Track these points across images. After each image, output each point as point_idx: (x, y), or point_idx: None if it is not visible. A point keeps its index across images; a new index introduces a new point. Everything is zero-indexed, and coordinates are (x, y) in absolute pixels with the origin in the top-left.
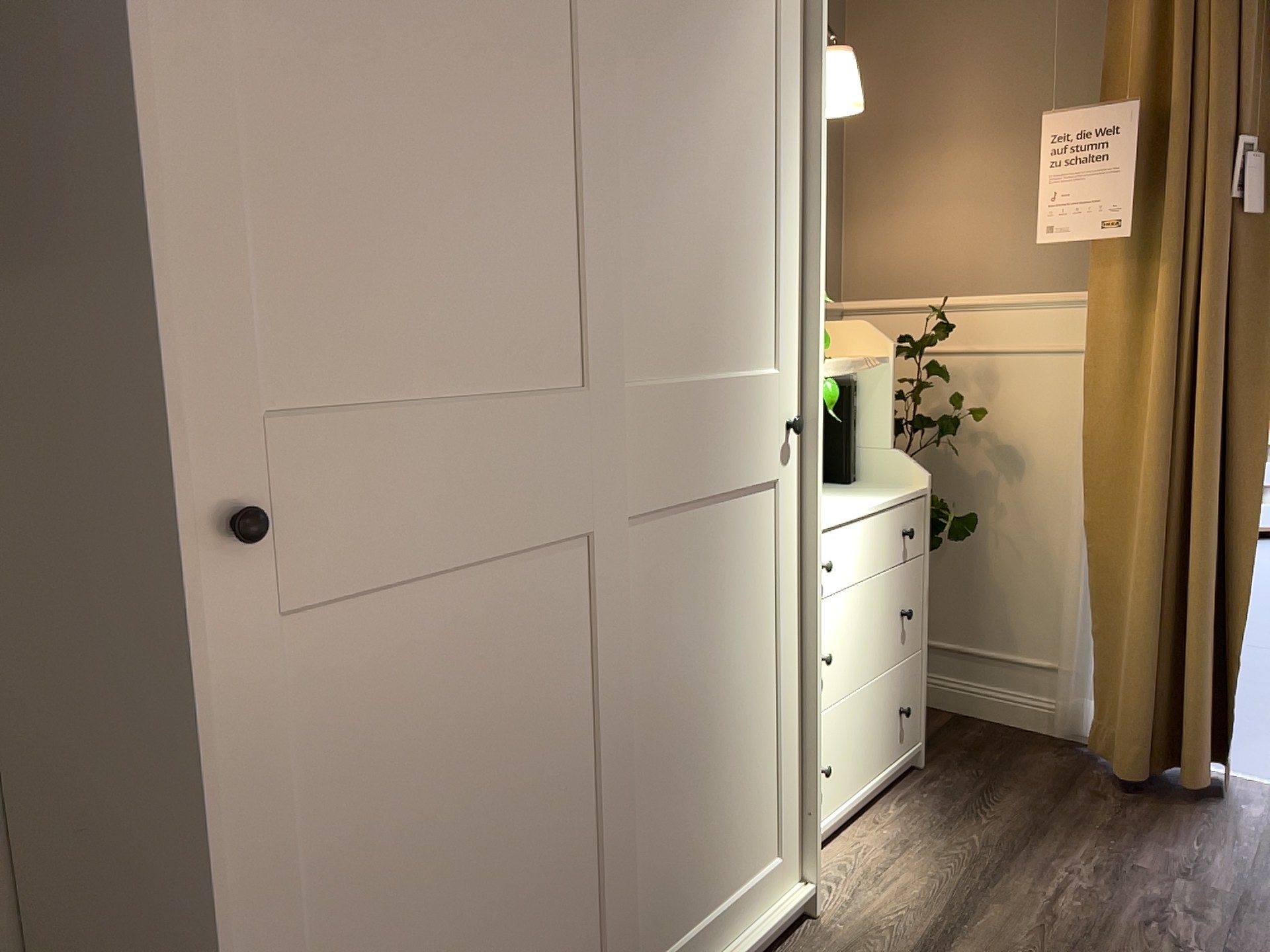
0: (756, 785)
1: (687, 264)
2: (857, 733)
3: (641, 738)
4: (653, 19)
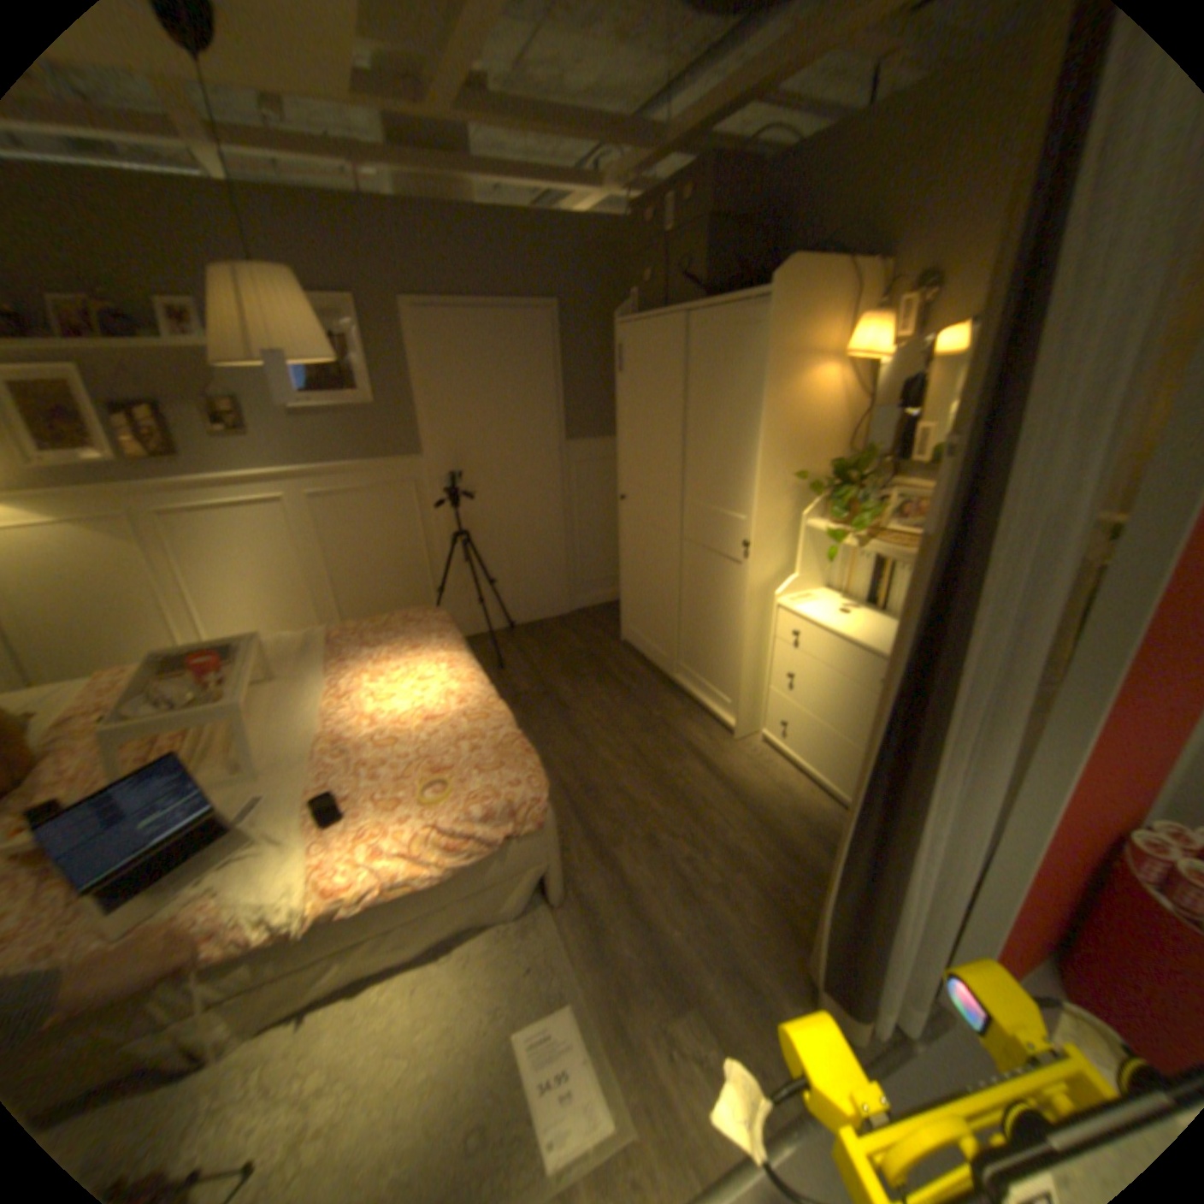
0: (724, 663)
1: (711, 467)
2: (817, 739)
3: (688, 602)
4: (704, 385)
